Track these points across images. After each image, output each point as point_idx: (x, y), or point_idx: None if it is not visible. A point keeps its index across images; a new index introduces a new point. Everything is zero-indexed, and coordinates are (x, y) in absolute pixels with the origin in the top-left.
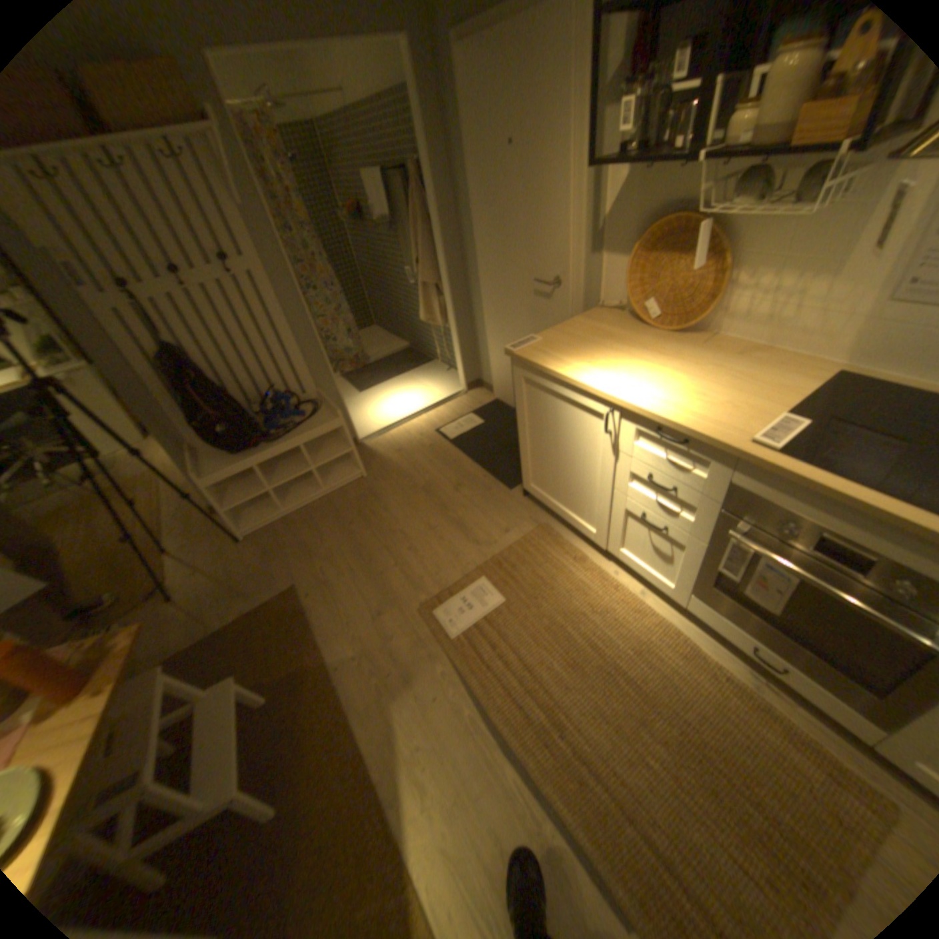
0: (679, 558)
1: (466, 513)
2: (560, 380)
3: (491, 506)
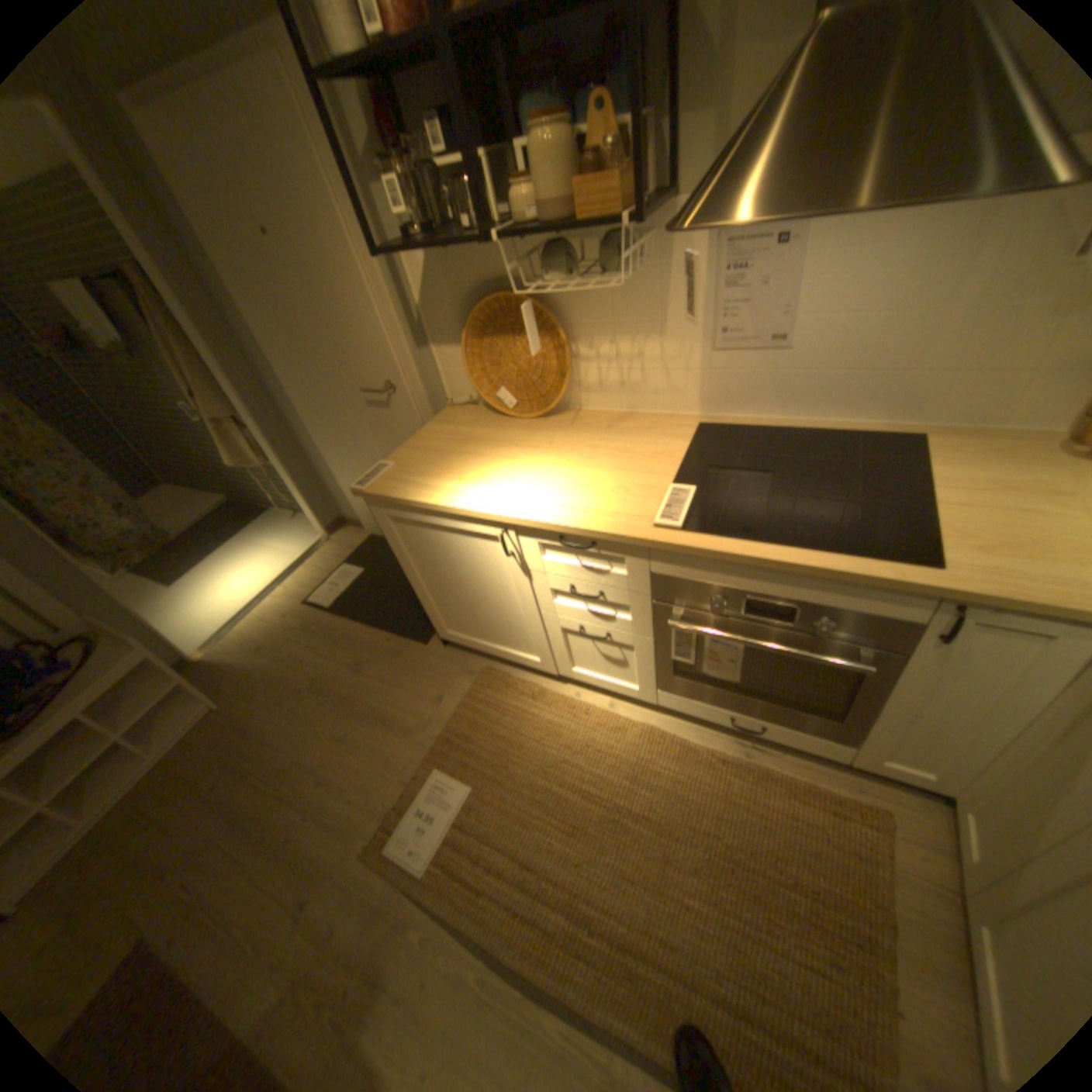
0: (632, 657)
1: (380, 697)
2: (435, 509)
3: (409, 674)
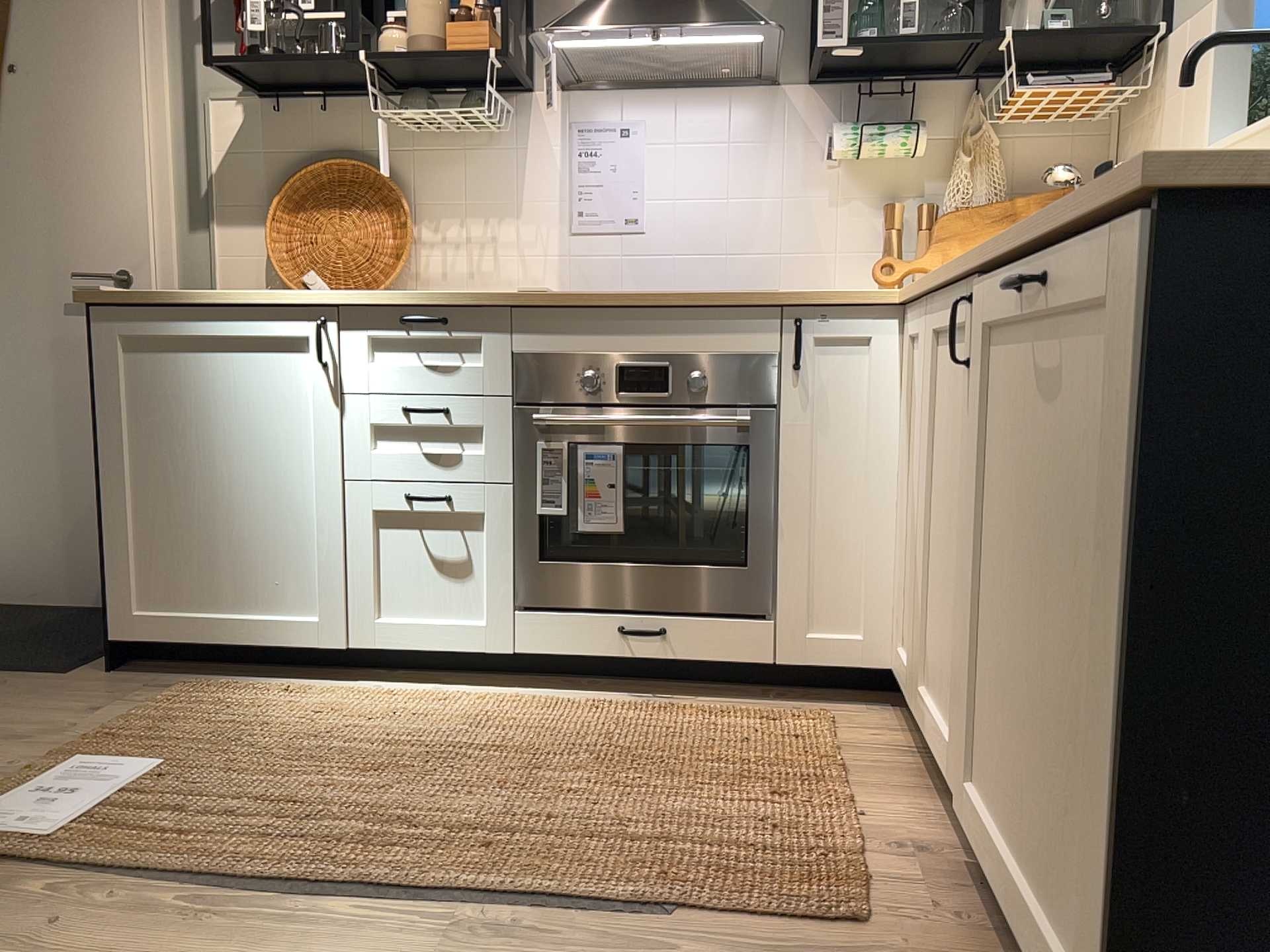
0: (479, 550)
1: None
2: (217, 307)
3: (25, 699)
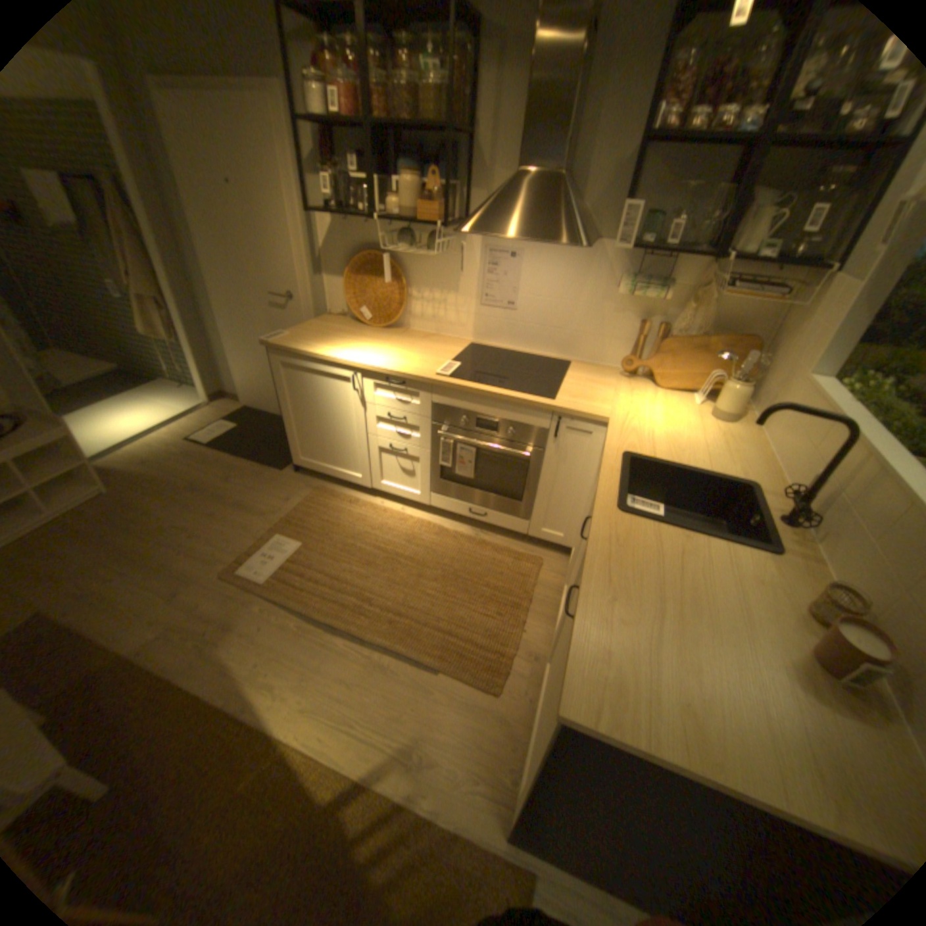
0: (418, 468)
1: (244, 495)
2: (314, 358)
3: (267, 485)
